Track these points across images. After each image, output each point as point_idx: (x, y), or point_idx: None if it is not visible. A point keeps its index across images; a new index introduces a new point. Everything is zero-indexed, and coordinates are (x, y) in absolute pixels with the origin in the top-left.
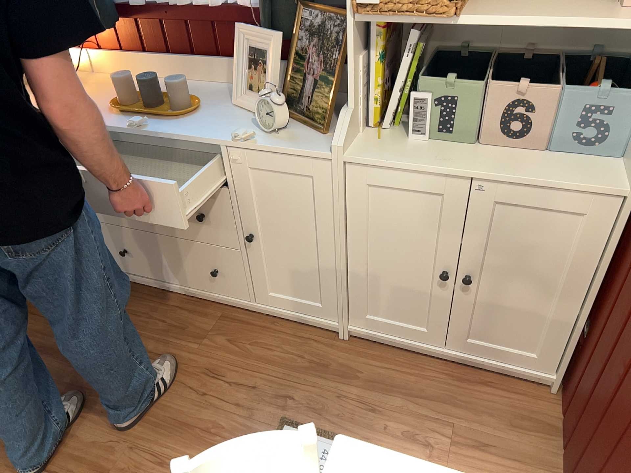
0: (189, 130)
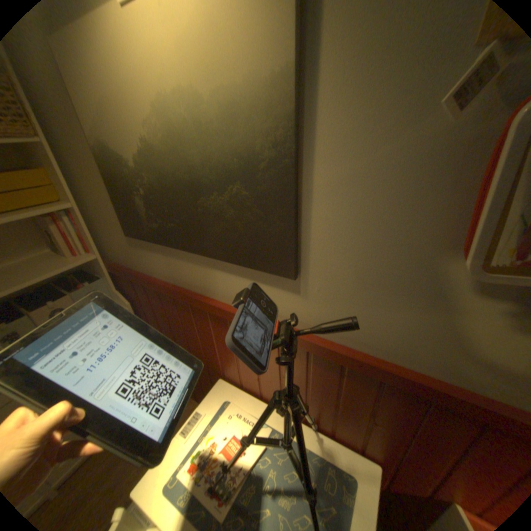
0: None
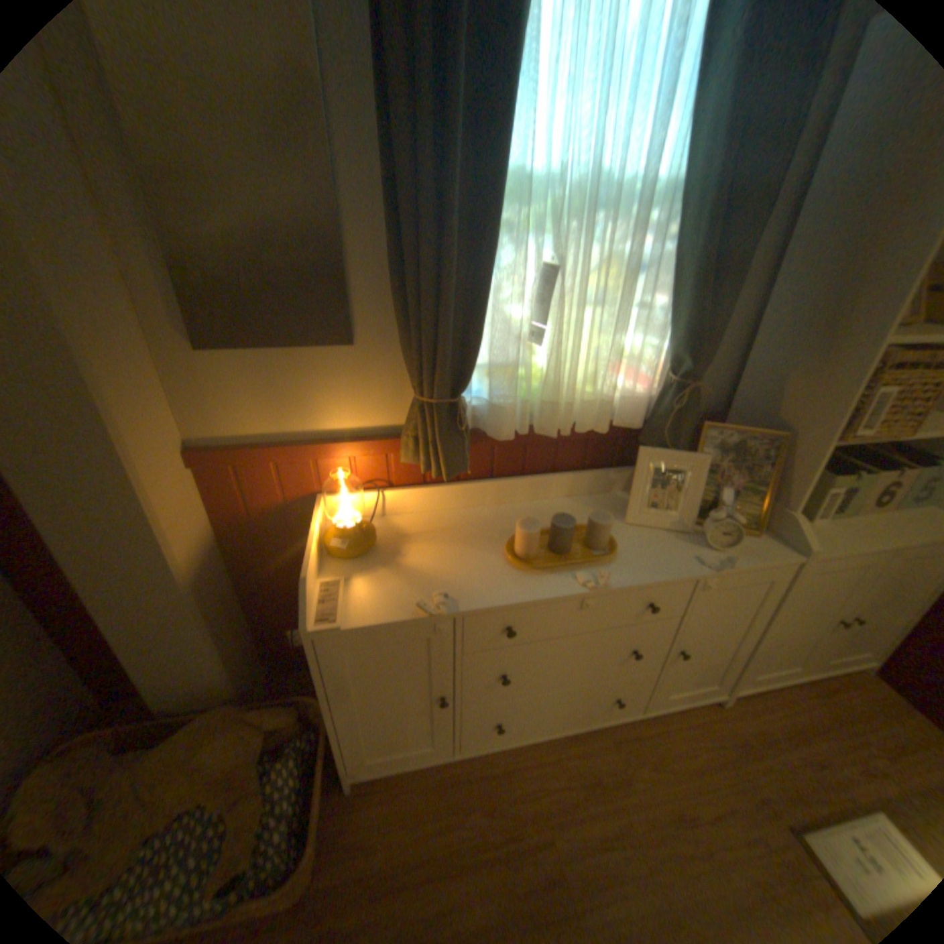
0: (652, 572)
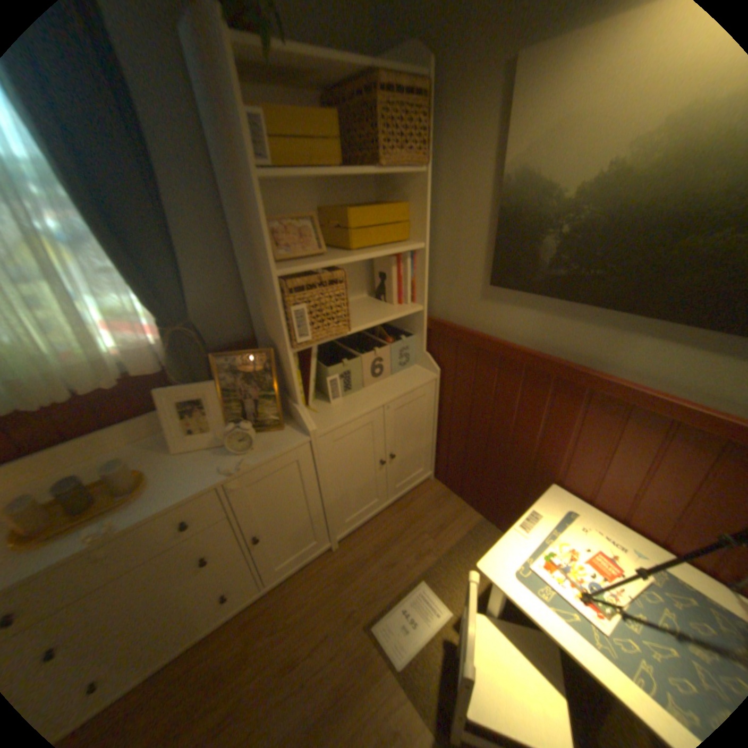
0: (171, 498)
